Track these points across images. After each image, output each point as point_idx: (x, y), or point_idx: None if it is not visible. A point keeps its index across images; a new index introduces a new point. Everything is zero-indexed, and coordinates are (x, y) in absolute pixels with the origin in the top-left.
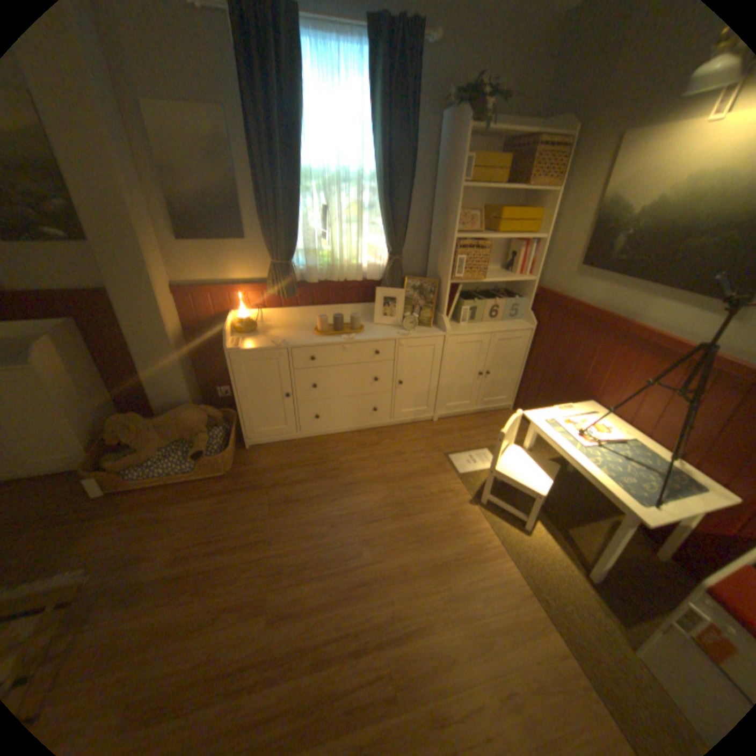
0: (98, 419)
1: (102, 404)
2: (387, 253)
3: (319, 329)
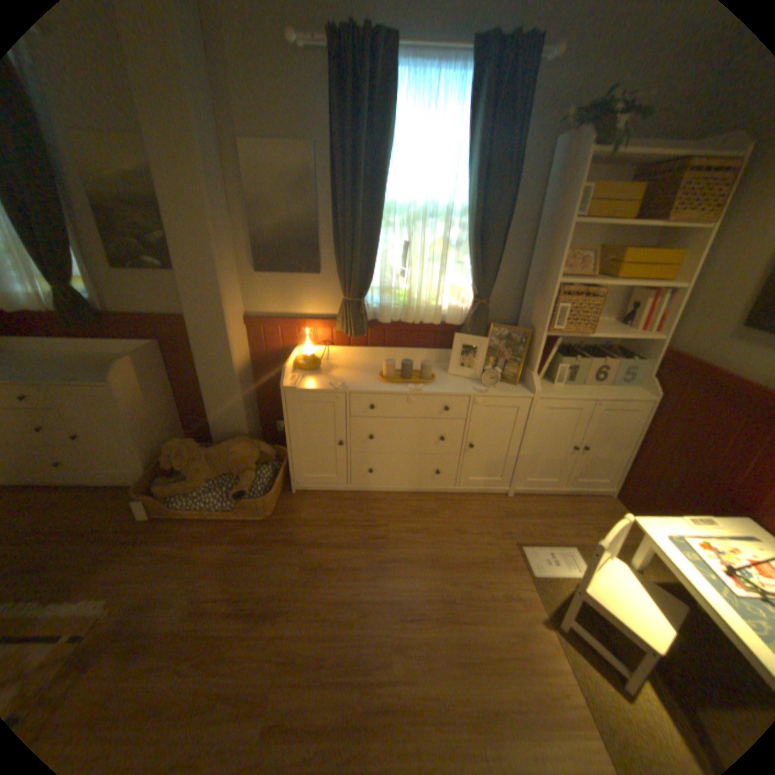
0: (163, 438)
1: (170, 423)
2: (472, 295)
3: (384, 374)
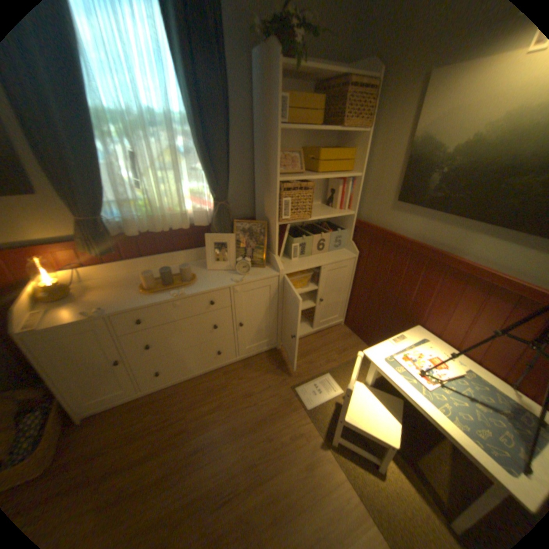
0: None
1: None
2: (213, 198)
3: (145, 285)
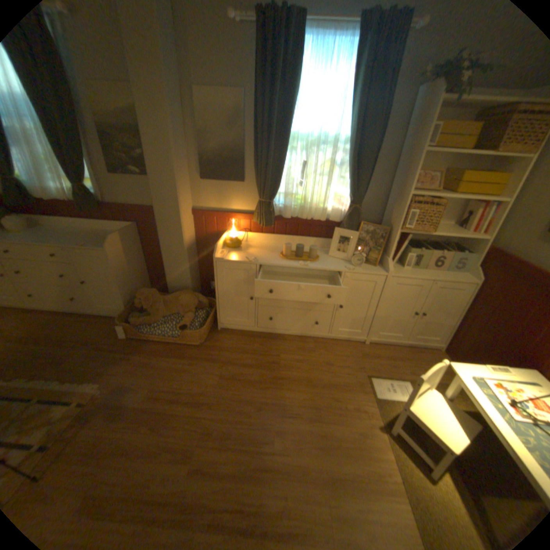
0: (137, 287)
1: (142, 278)
2: (349, 201)
3: (283, 253)
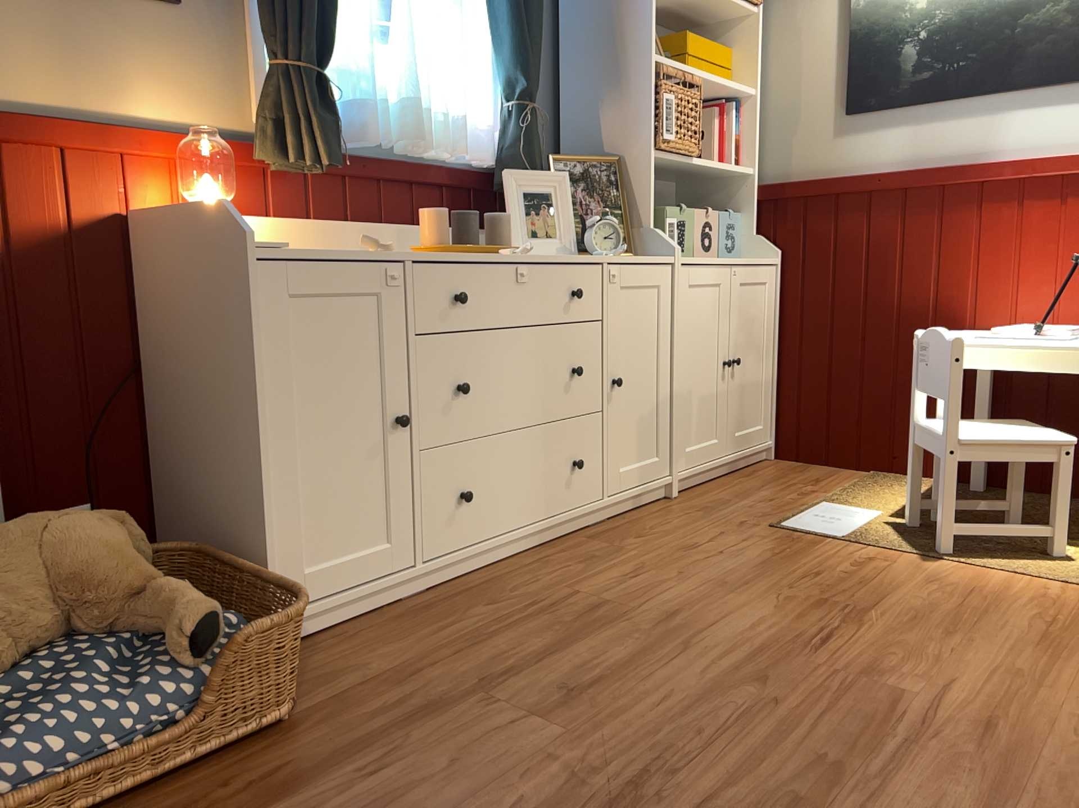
0: None
1: None
2: (506, 98)
3: (428, 240)
